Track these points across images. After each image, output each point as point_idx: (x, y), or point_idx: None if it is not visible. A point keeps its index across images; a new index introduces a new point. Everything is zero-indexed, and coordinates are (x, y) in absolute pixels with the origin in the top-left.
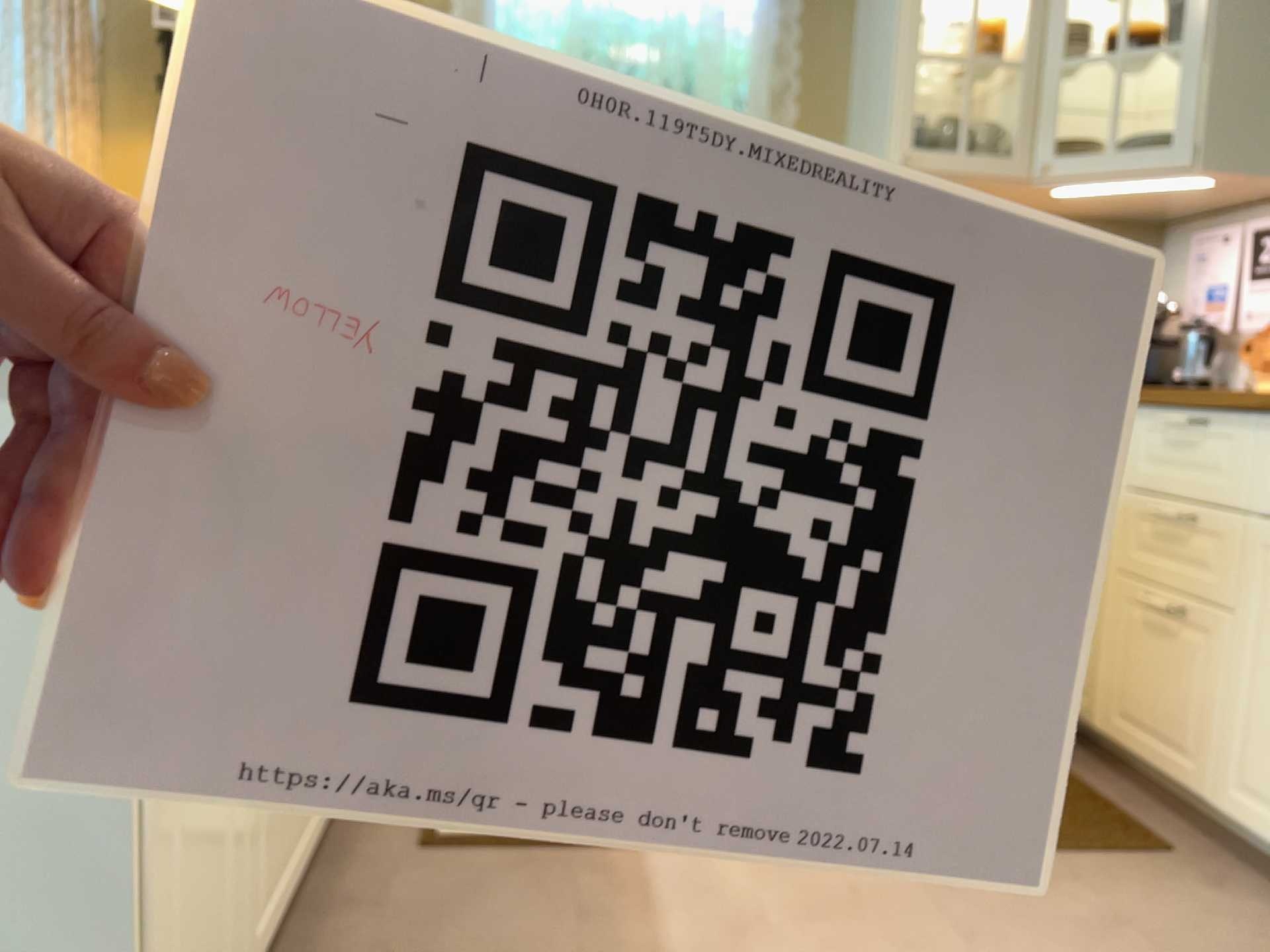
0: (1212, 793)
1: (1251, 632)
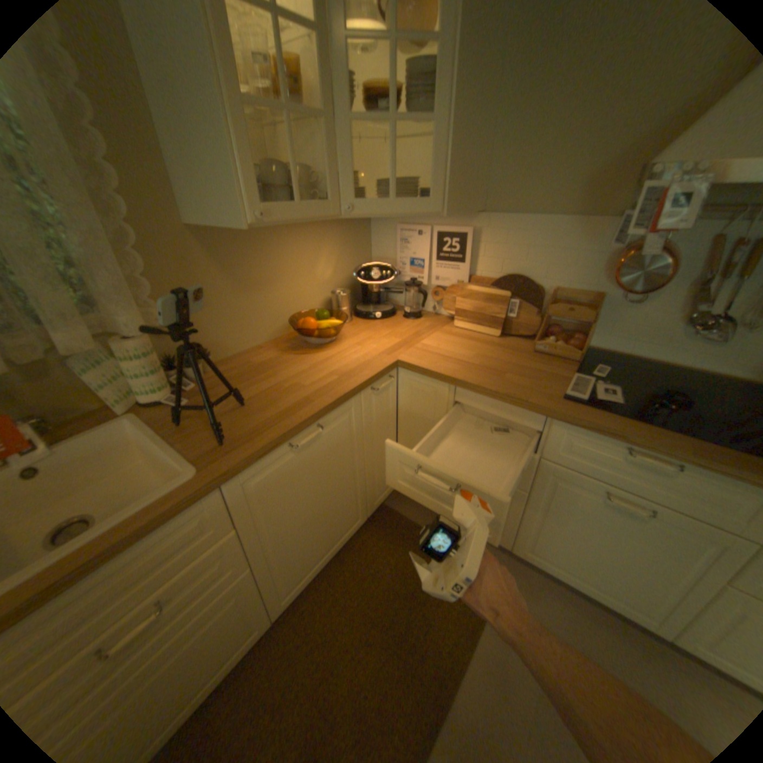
0: (509, 547)
1: (538, 503)
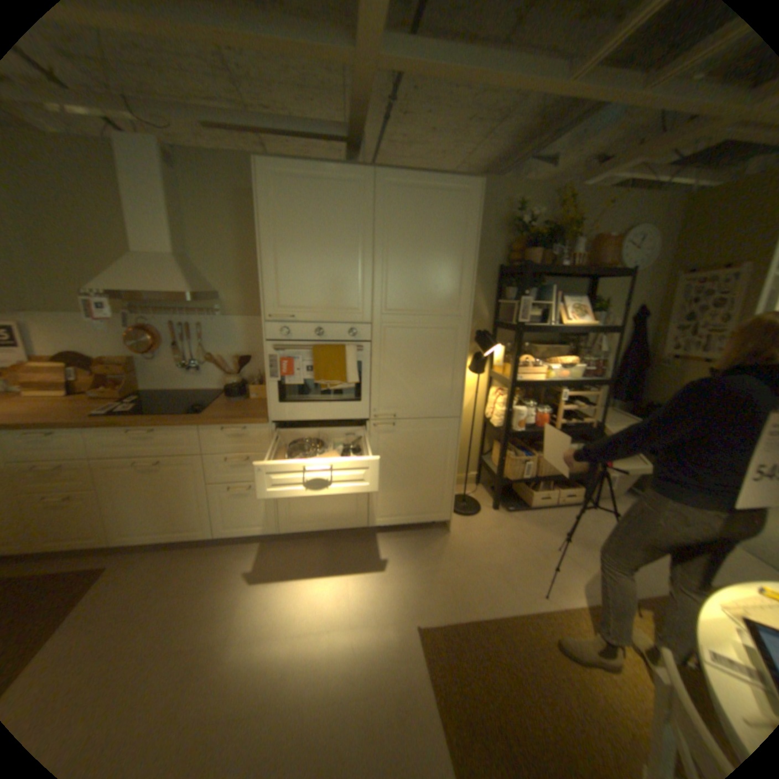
0: (103, 545)
1: (101, 495)
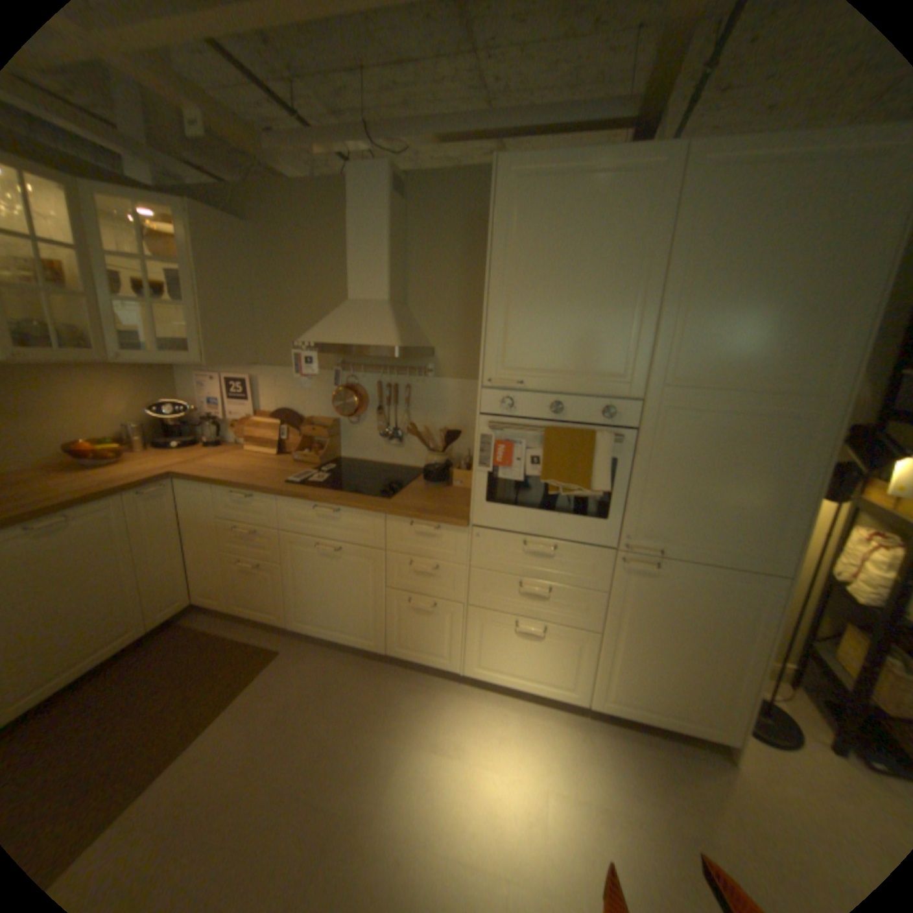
0: (282, 624)
1: (286, 570)
